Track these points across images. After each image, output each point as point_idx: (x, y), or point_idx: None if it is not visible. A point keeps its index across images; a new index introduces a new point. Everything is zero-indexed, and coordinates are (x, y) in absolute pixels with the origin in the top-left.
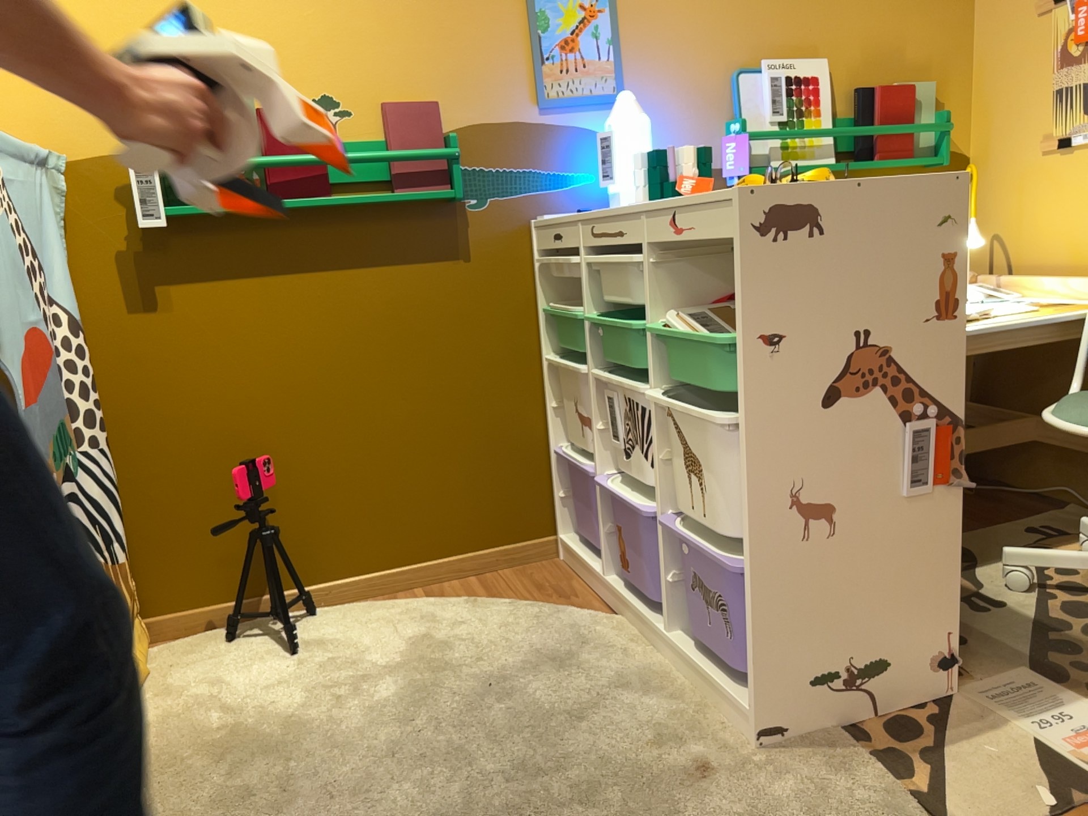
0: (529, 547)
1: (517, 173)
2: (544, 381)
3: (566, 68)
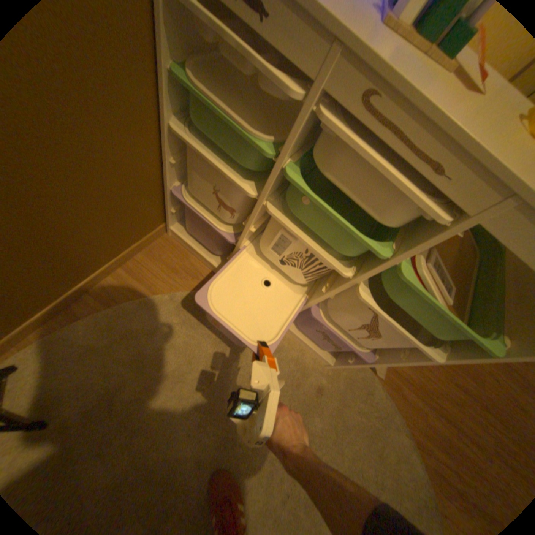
0: (151, 237)
1: None
2: (160, 139)
3: None
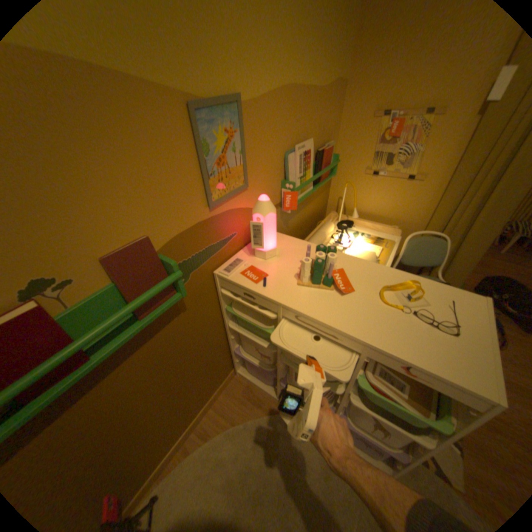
0: (226, 381)
1: (203, 251)
2: (225, 330)
3: (221, 177)
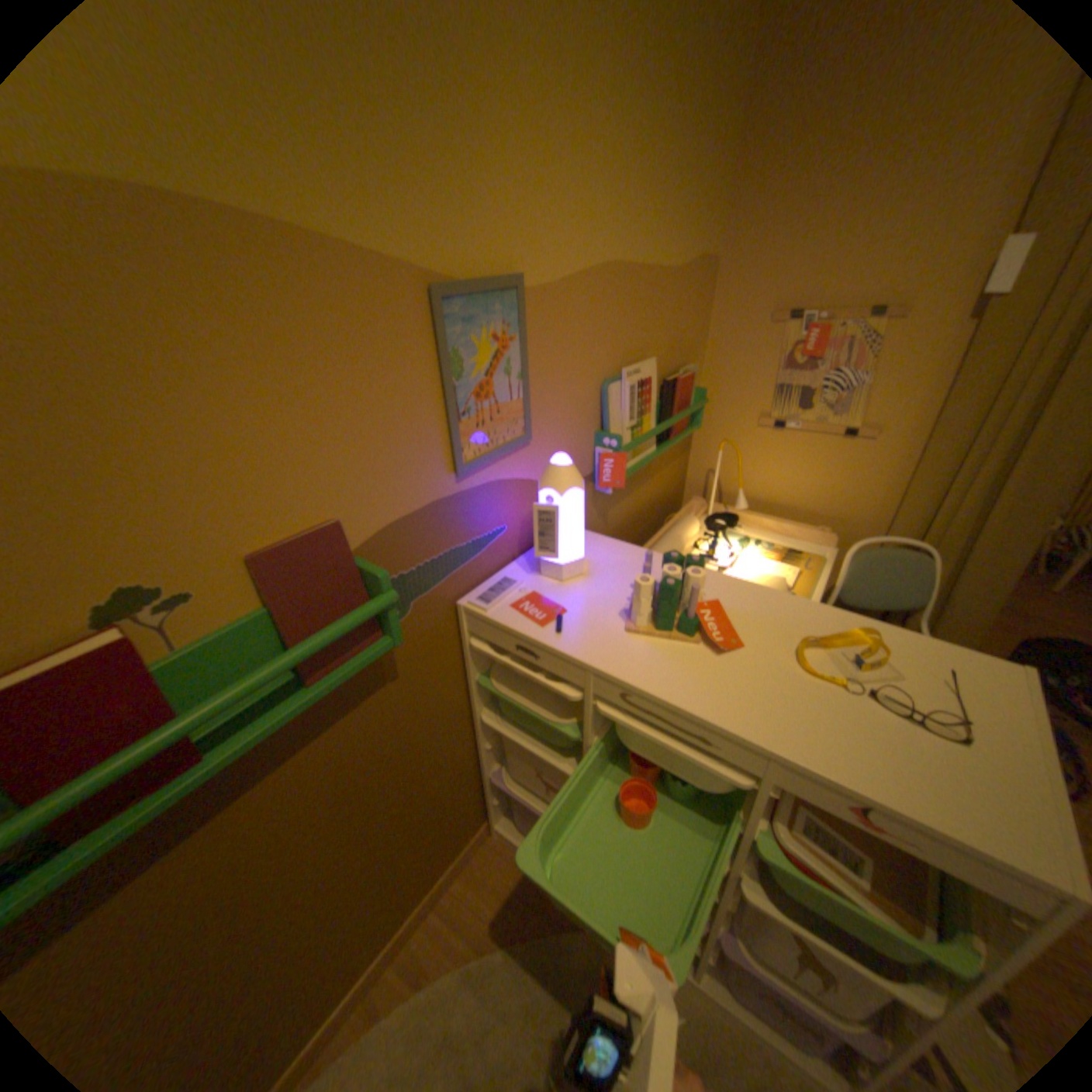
0: (470, 849)
1: (439, 559)
2: (474, 729)
3: (483, 418)
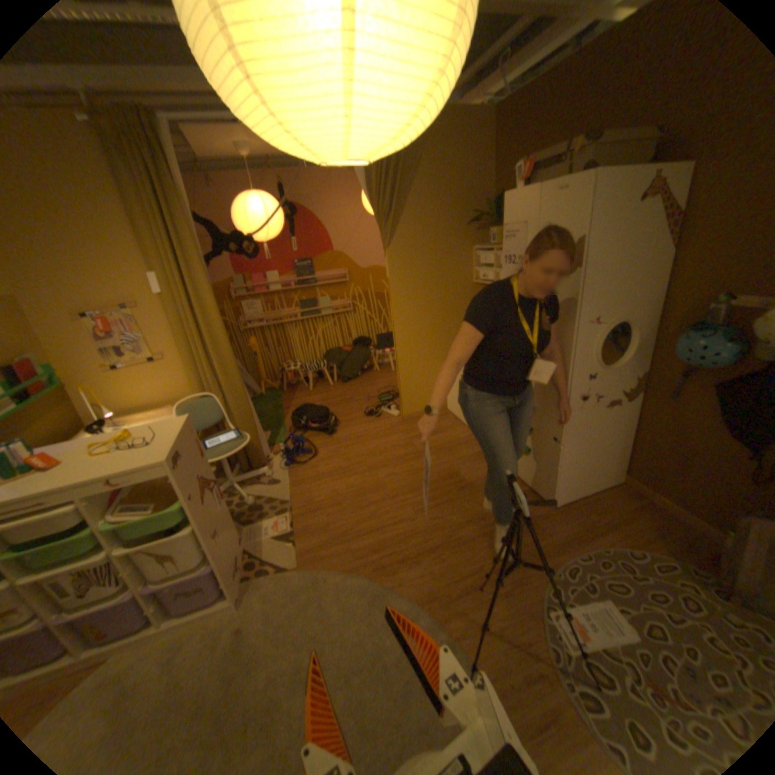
0: None
1: None
2: None
3: None
